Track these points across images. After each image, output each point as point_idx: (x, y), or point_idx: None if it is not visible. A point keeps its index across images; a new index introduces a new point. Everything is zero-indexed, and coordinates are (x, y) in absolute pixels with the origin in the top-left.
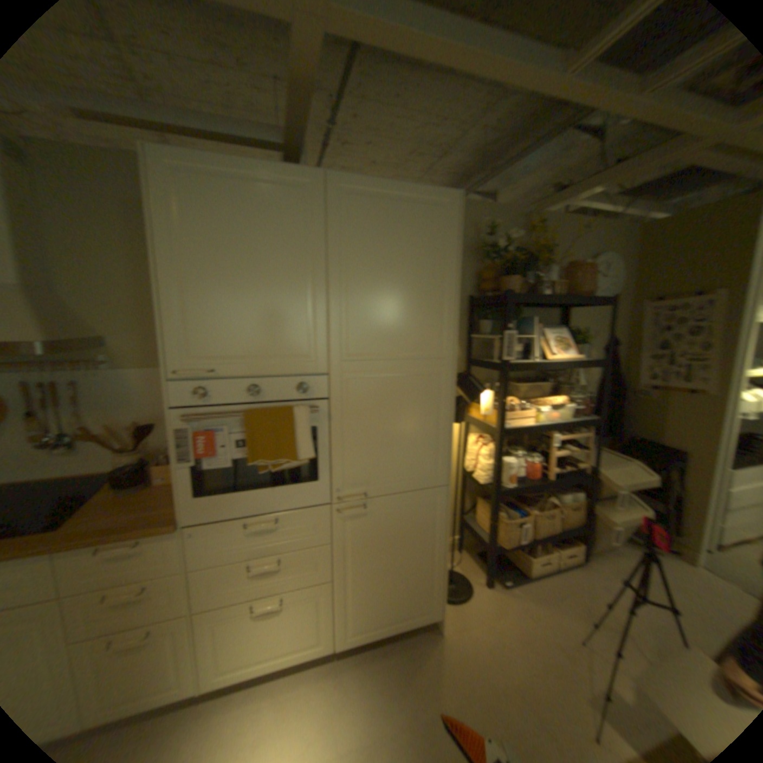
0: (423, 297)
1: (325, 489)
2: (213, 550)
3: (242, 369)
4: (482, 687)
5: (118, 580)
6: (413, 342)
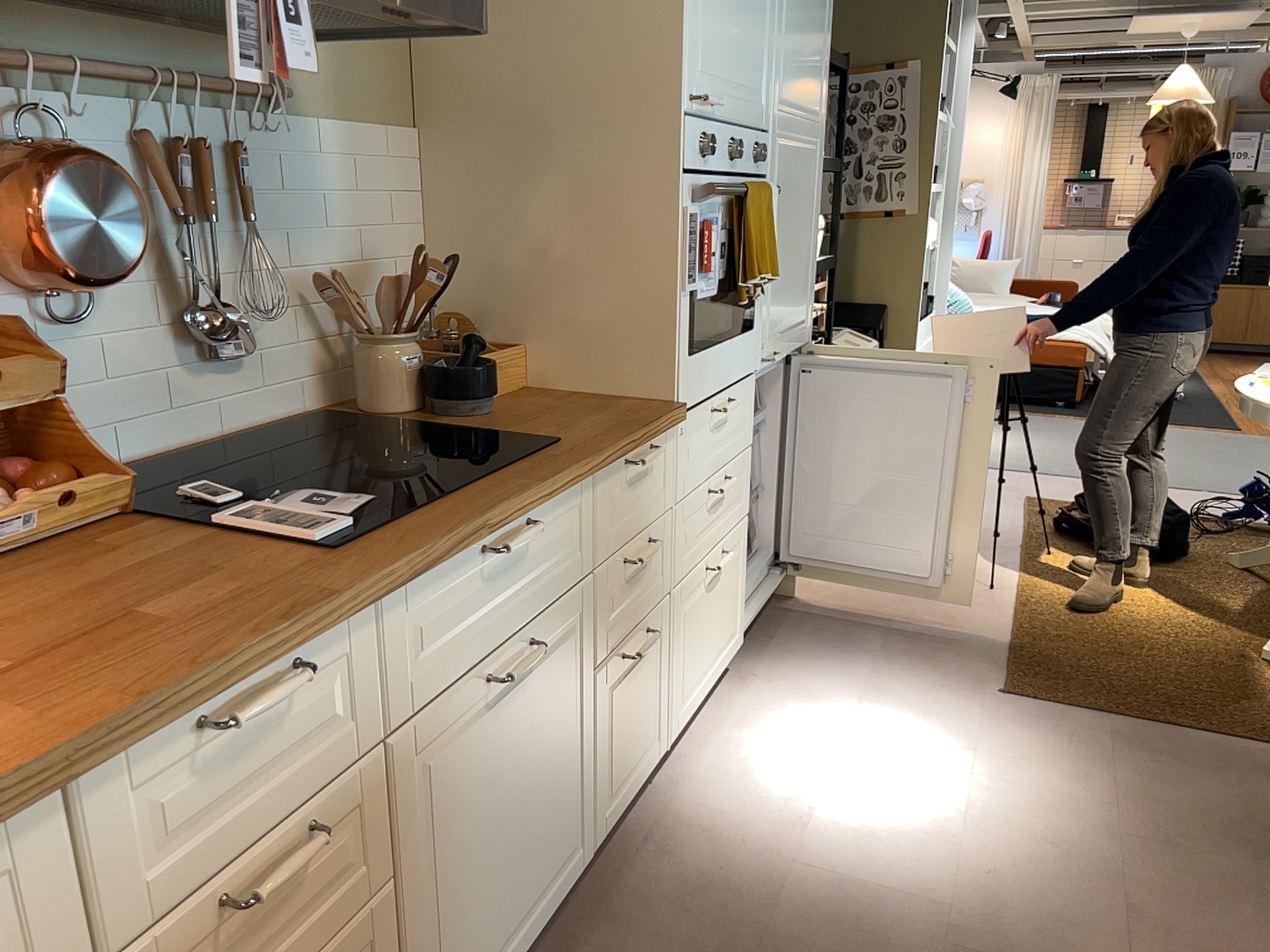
0: (819, 16)
1: (757, 343)
2: (692, 460)
3: (727, 109)
4: (880, 606)
5: (633, 526)
6: (810, 92)
